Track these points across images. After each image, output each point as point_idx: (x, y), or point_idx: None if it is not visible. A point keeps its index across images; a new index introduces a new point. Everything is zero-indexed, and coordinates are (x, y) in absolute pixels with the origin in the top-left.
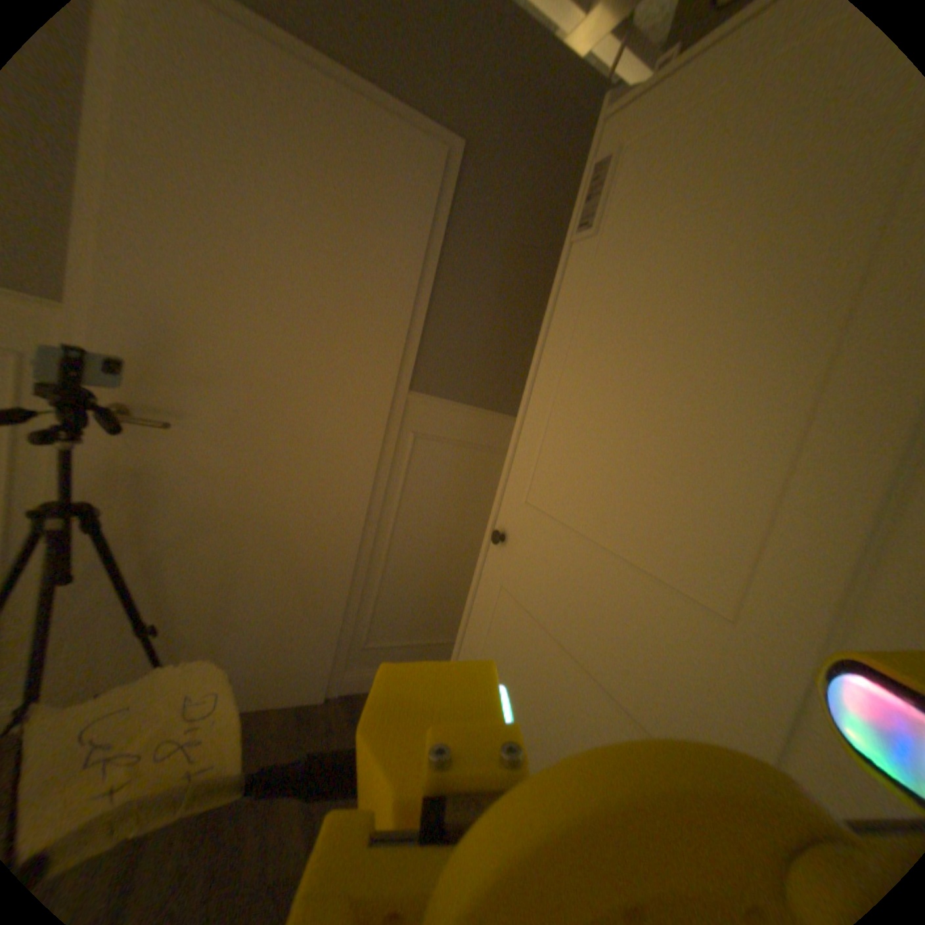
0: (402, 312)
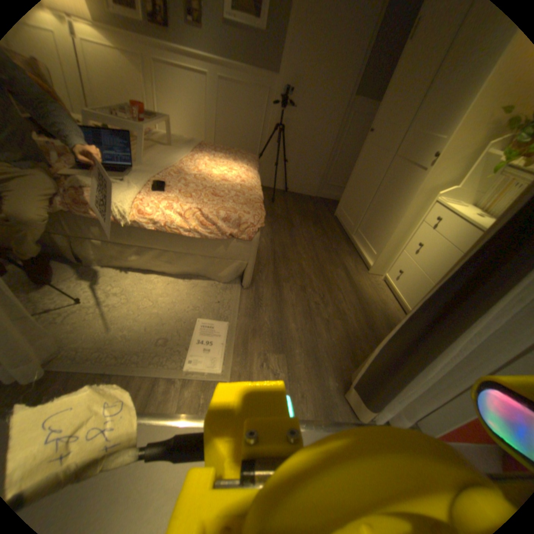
0: (360, 64)
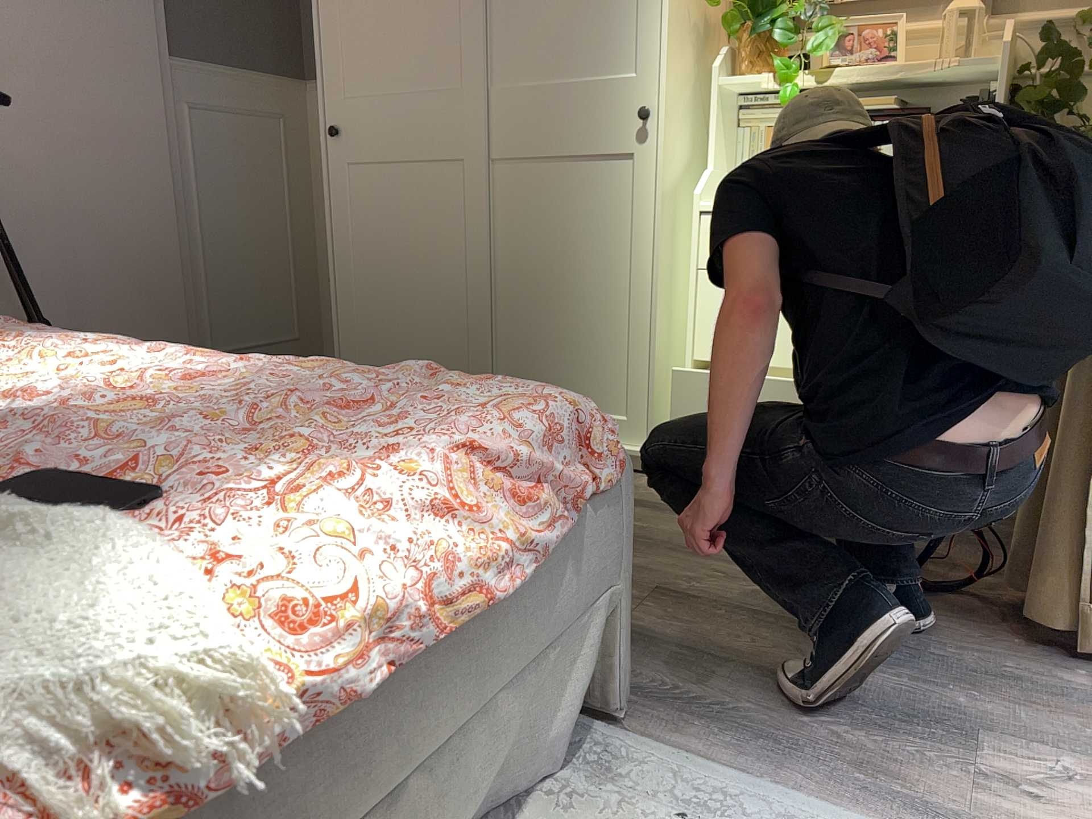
0: None
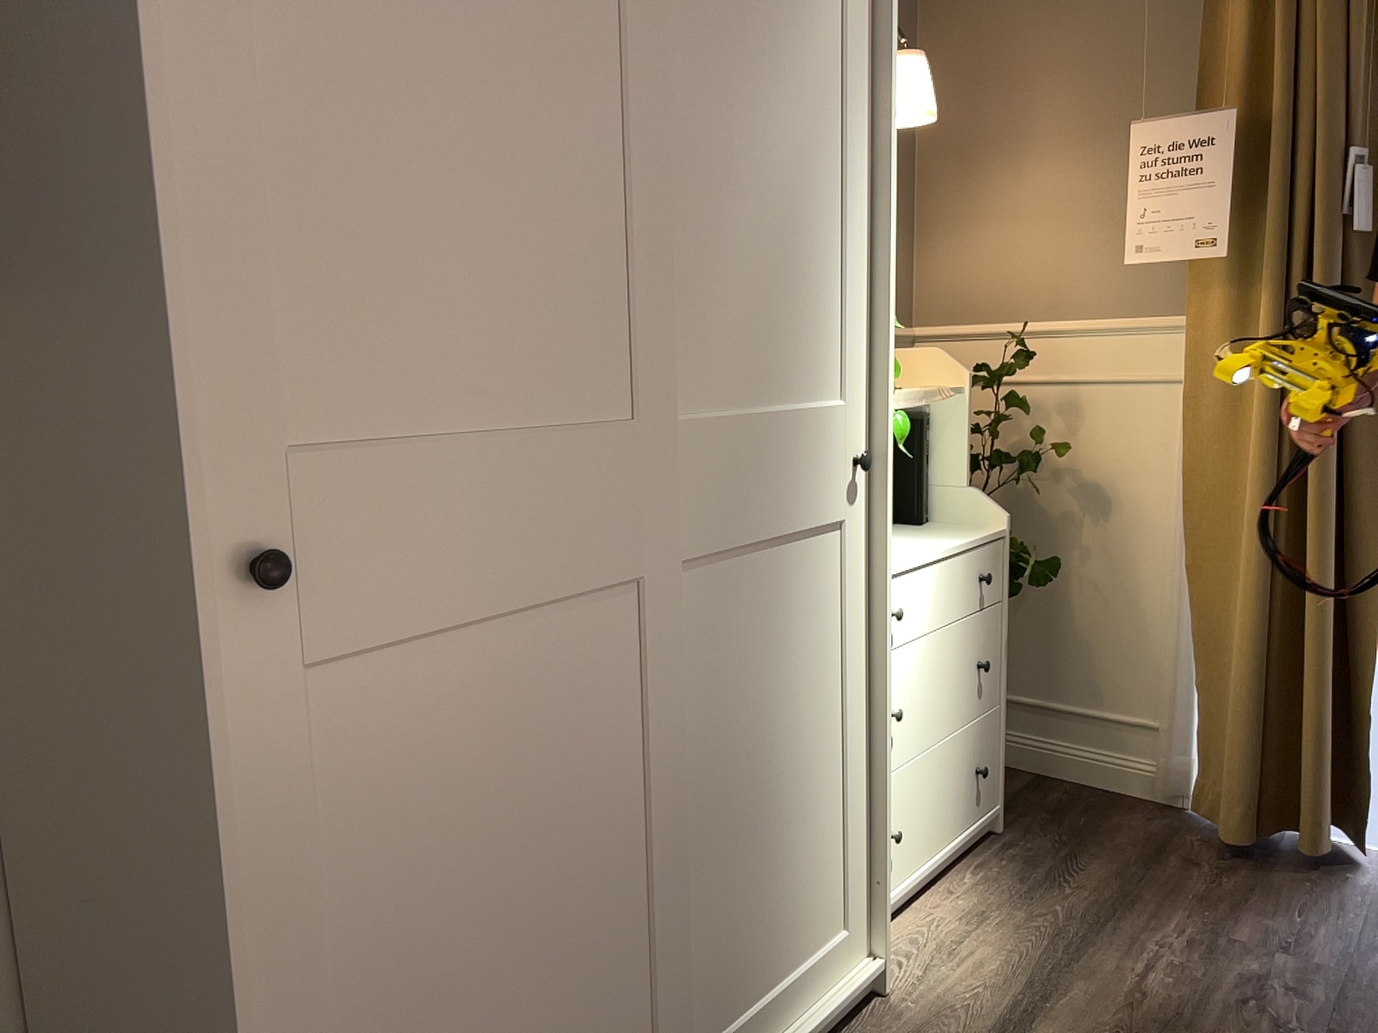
0: None
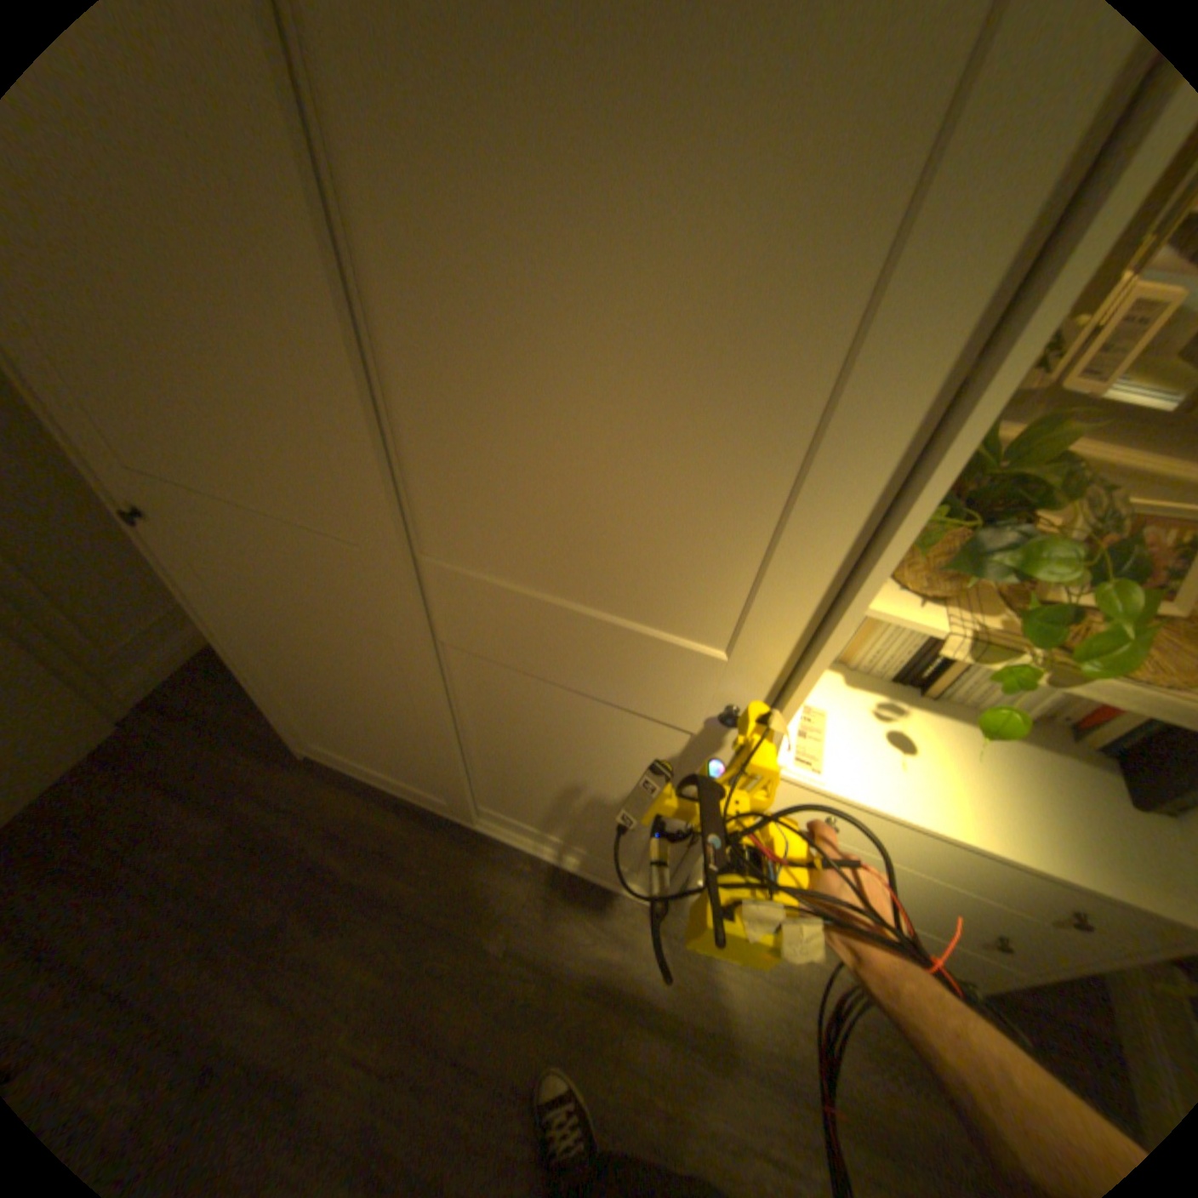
0: None
